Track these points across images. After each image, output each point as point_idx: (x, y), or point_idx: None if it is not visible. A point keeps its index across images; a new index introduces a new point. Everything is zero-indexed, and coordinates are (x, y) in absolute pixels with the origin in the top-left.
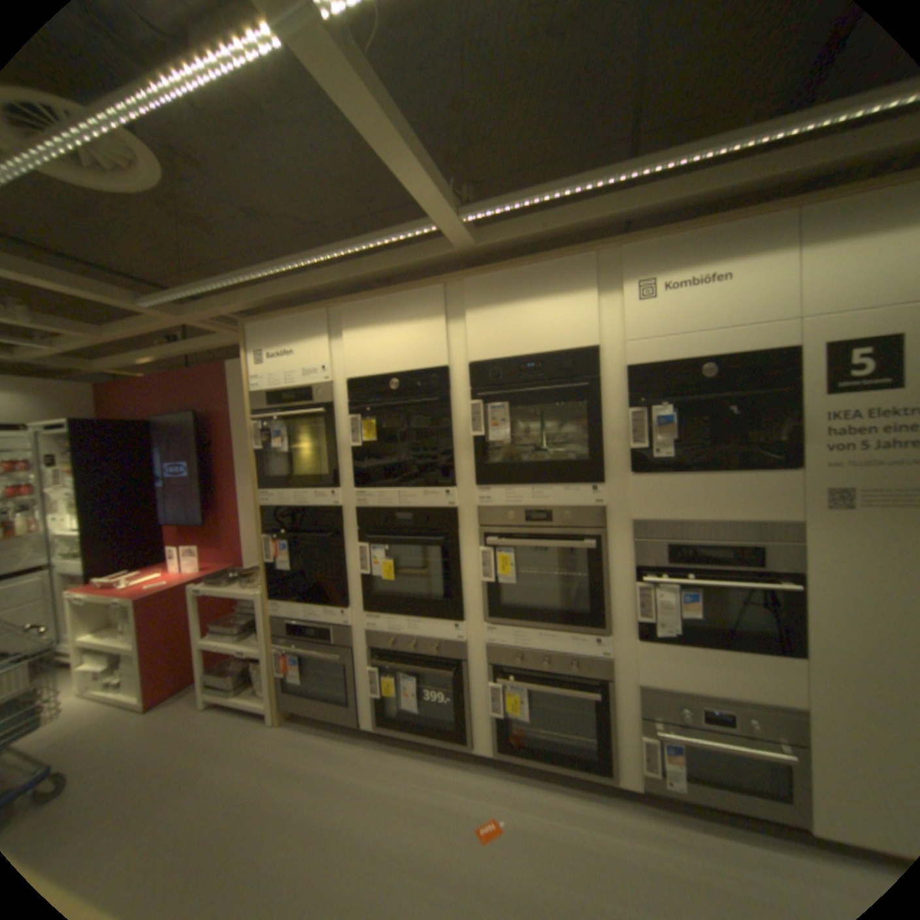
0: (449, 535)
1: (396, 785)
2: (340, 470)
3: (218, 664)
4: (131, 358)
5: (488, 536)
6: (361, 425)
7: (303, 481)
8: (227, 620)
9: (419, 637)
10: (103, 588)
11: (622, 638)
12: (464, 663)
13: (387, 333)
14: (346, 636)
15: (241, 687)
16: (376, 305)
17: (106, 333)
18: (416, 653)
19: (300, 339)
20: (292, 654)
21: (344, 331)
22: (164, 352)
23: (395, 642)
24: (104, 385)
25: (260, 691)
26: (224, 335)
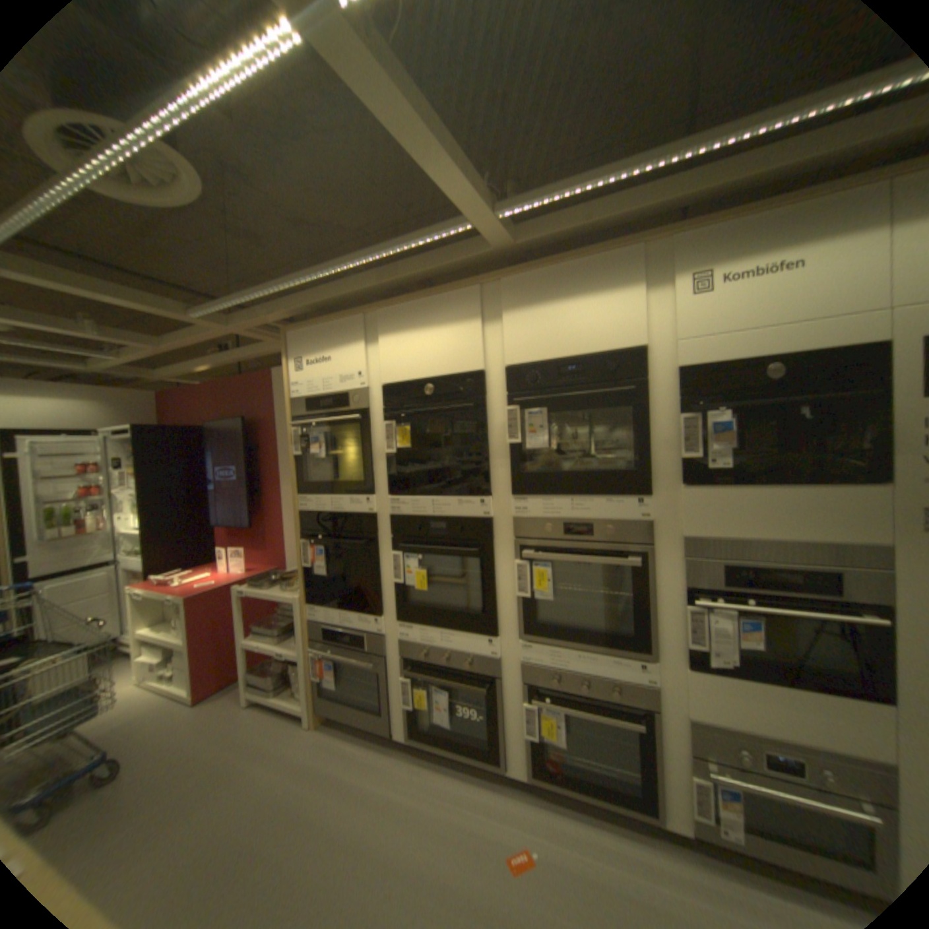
0: (483, 546)
1: (426, 802)
2: (375, 477)
3: (260, 663)
4: (187, 367)
5: (524, 549)
6: (395, 431)
7: (339, 487)
8: (268, 621)
9: (452, 650)
10: (159, 584)
11: (670, 666)
12: (498, 681)
13: (422, 337)
14: (379, 645)
15: (280, 688)
16: (411, 309)
17: (162, 343)
18: (448, 667)
19: (337, 345)
20: (327, 659)
21: (380, 336)
22: (216, 360)
23: (427, 654)
24: (163, 393)
25: (298, 694)
26: (269, 343)
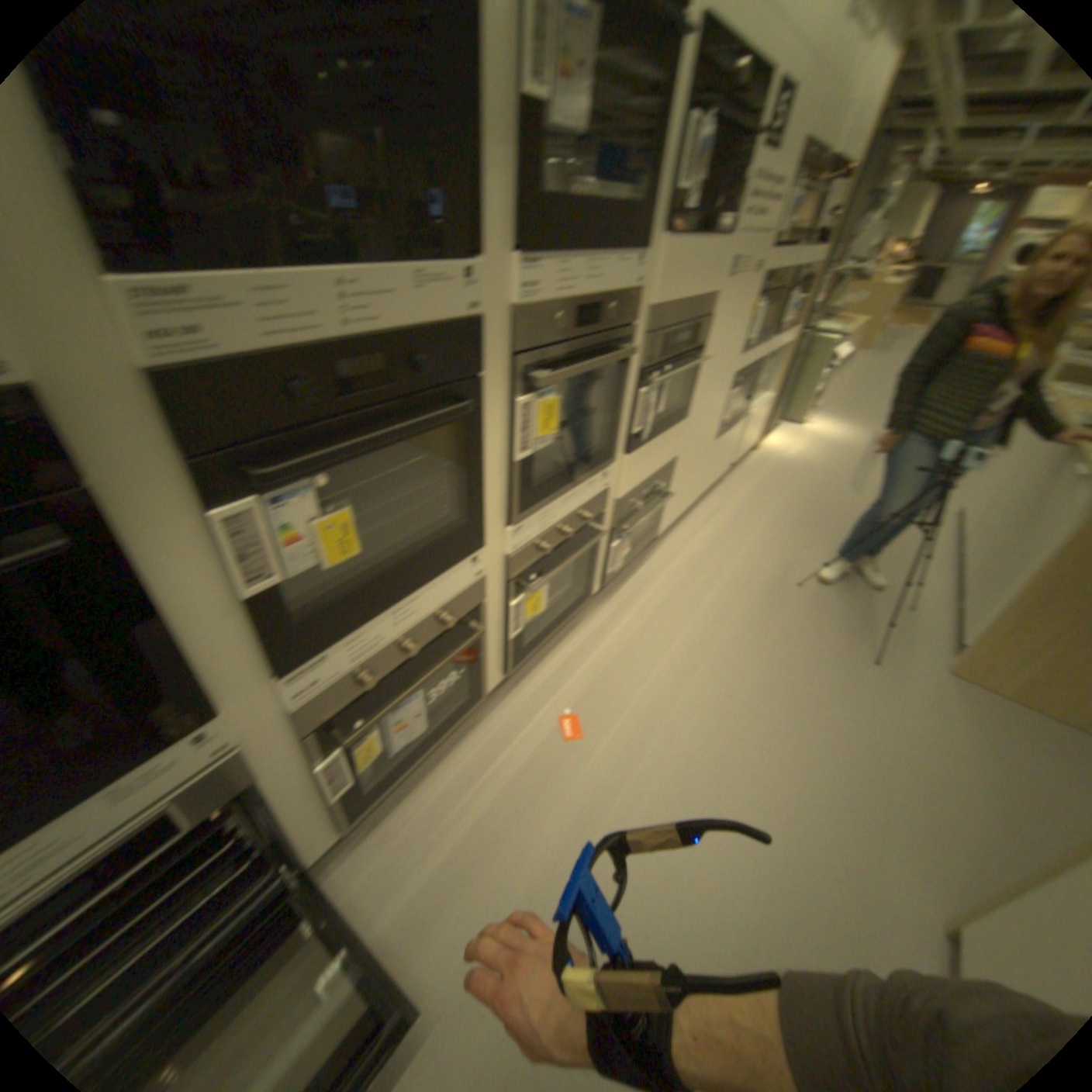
0: (469, 385)
1: (443, 827)
2: None
3: None
4: None
5: (530, 368)
6: None
7: None
8: None
9: (417, 620)
10: None
11: (614, 460)
12: (476, 604)
13: None
14: (230, 770)
15: None
16: None
17: None
18: (413, 650)
19: None
20: None
21: None
22: None
23: (369, 668)
24: None
25: None
26: None
